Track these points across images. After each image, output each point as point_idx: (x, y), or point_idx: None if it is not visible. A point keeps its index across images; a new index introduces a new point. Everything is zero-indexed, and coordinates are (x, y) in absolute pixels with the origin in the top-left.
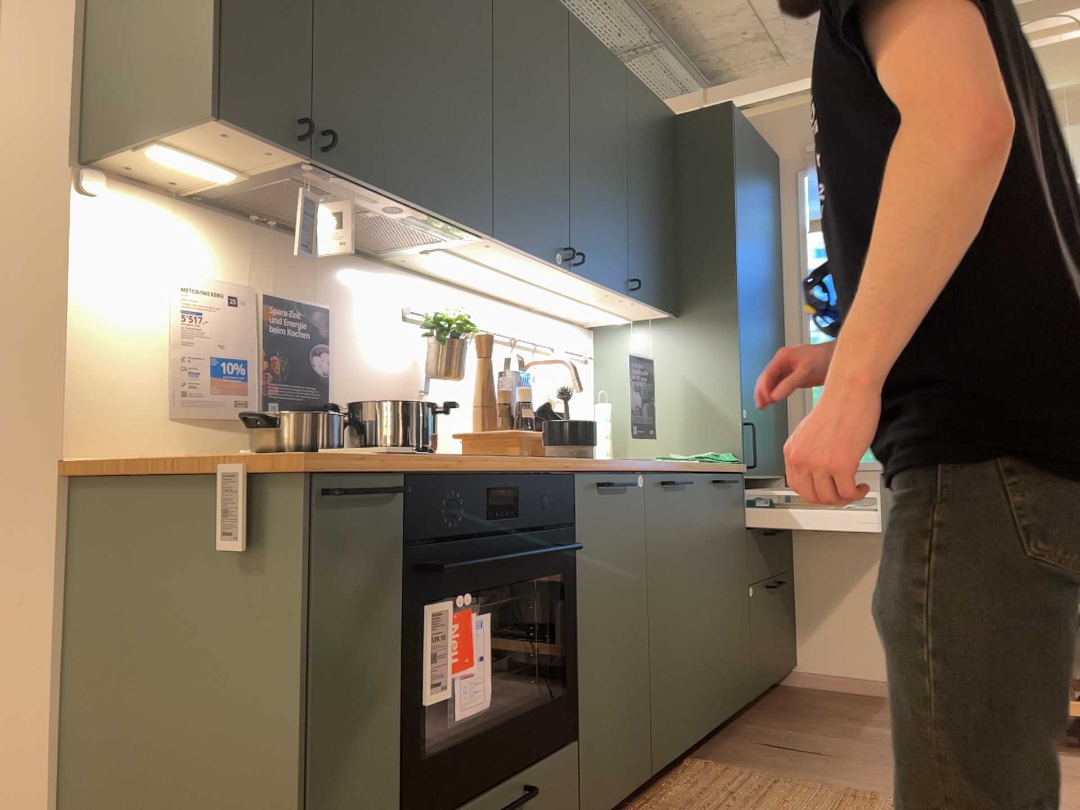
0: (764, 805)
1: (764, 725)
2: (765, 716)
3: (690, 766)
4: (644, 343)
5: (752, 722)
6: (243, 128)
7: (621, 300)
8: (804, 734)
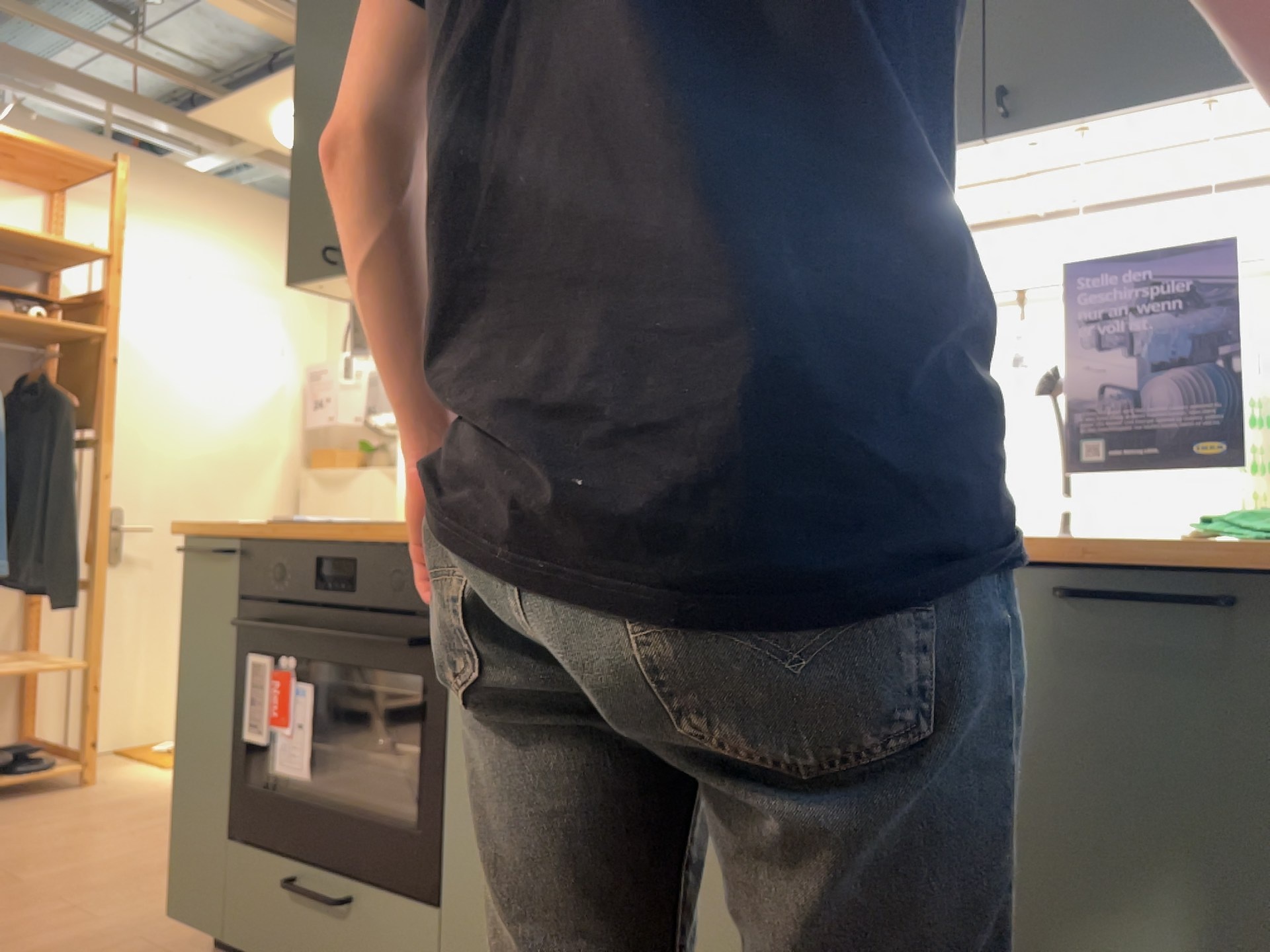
0: None
1: None
2: None
3: None
4: None
5: None
6: (309, 280)
7: (1043, 146)
8: None
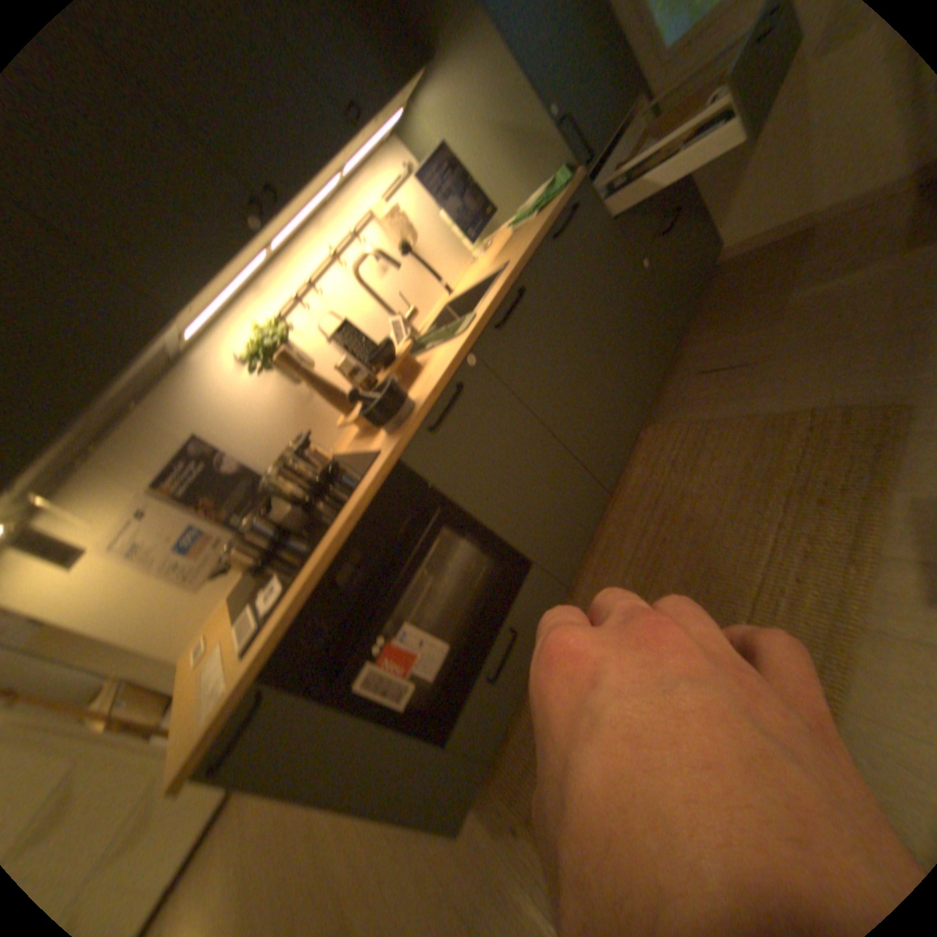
0: (695, 468)
1: (698, 341)
2: (699, 326)
3: (642, 435)
4: (431, 109)
5: (688, 342)
6: None
7: (363, 129)
8: (732, 338)
